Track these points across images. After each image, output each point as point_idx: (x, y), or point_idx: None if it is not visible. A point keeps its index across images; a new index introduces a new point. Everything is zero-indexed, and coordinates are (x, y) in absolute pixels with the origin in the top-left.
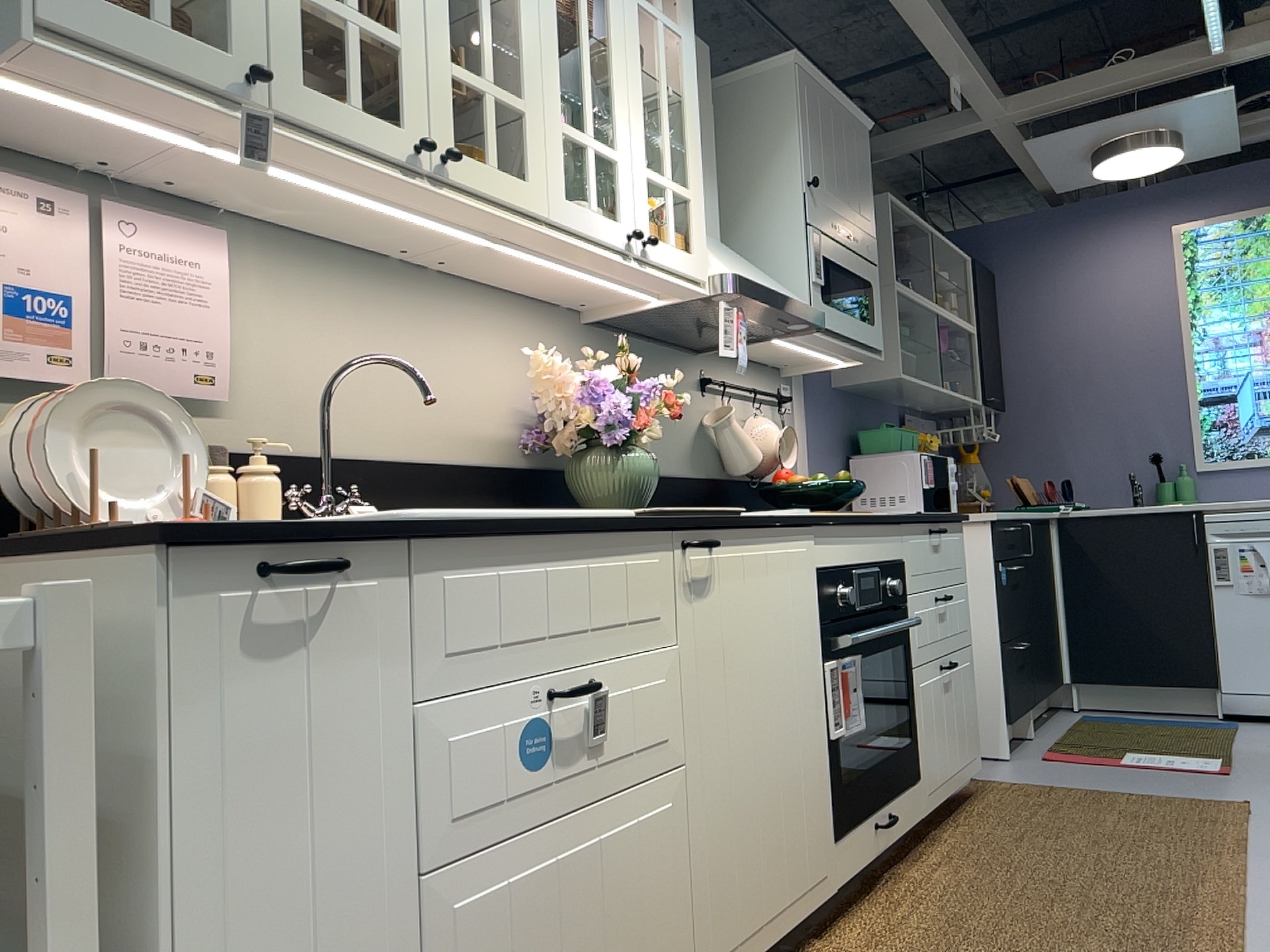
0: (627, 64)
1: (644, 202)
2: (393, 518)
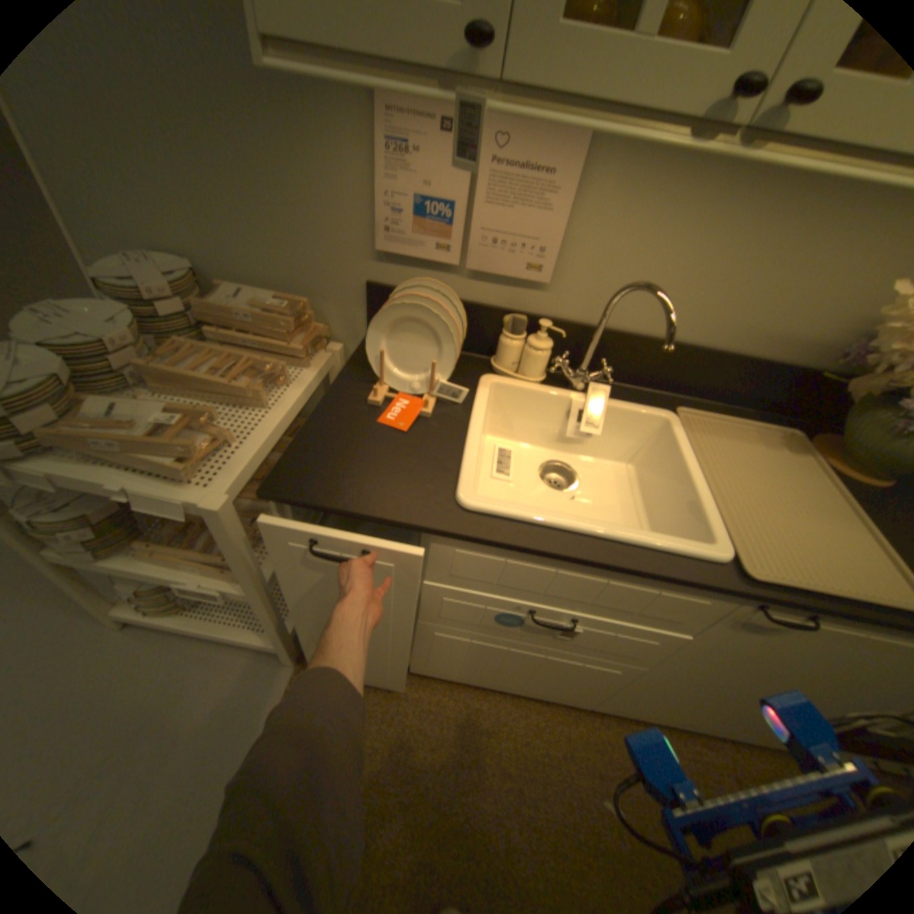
0: None
1: None
2: (456, 501)
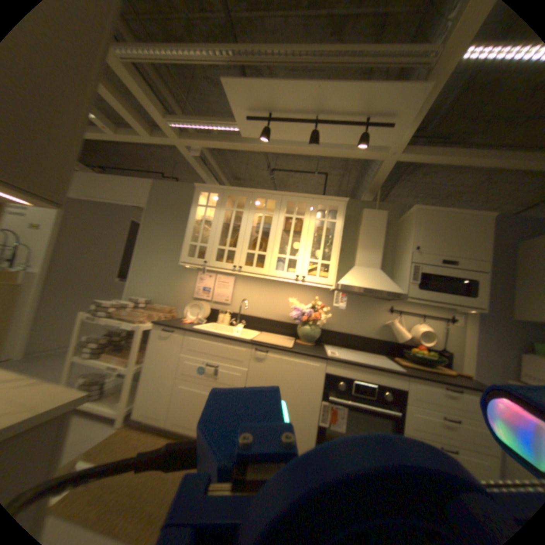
0: (307, 235)
1: (306, 267)
2: (193, 327)
